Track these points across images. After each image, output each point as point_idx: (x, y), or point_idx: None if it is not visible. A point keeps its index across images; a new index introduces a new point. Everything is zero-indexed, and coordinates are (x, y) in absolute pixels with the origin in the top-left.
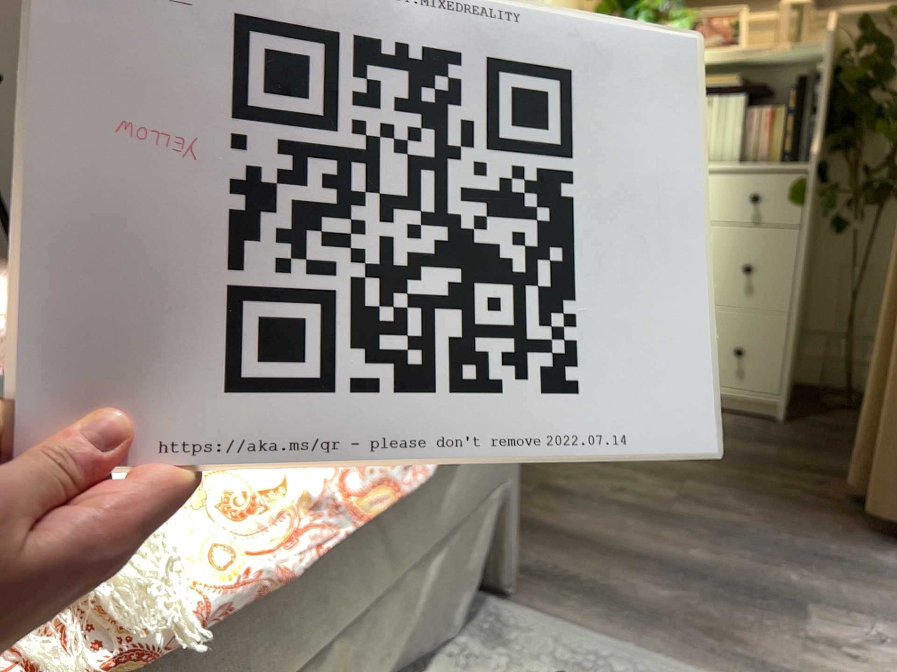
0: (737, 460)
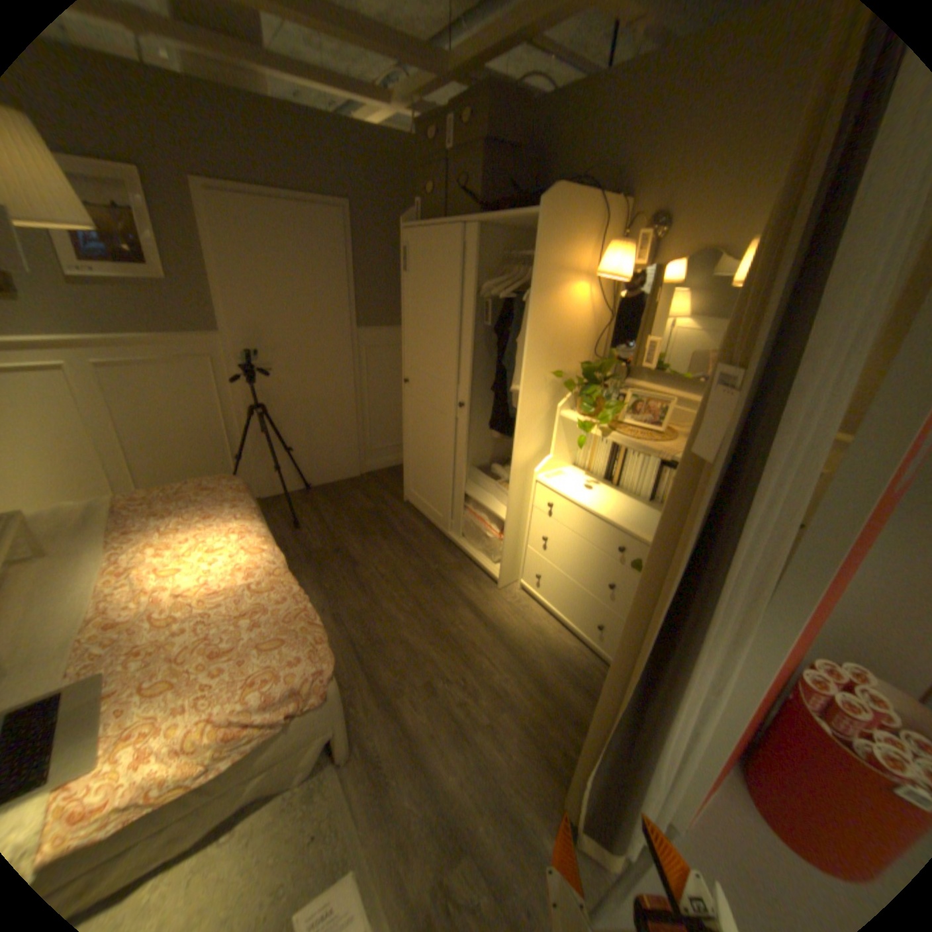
0: (556, 702)
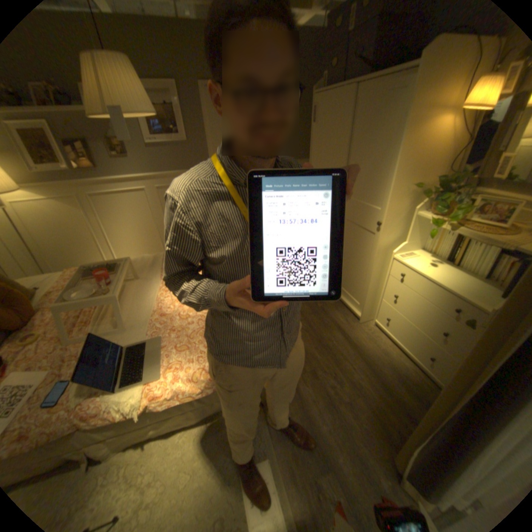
0: (394, 399)
